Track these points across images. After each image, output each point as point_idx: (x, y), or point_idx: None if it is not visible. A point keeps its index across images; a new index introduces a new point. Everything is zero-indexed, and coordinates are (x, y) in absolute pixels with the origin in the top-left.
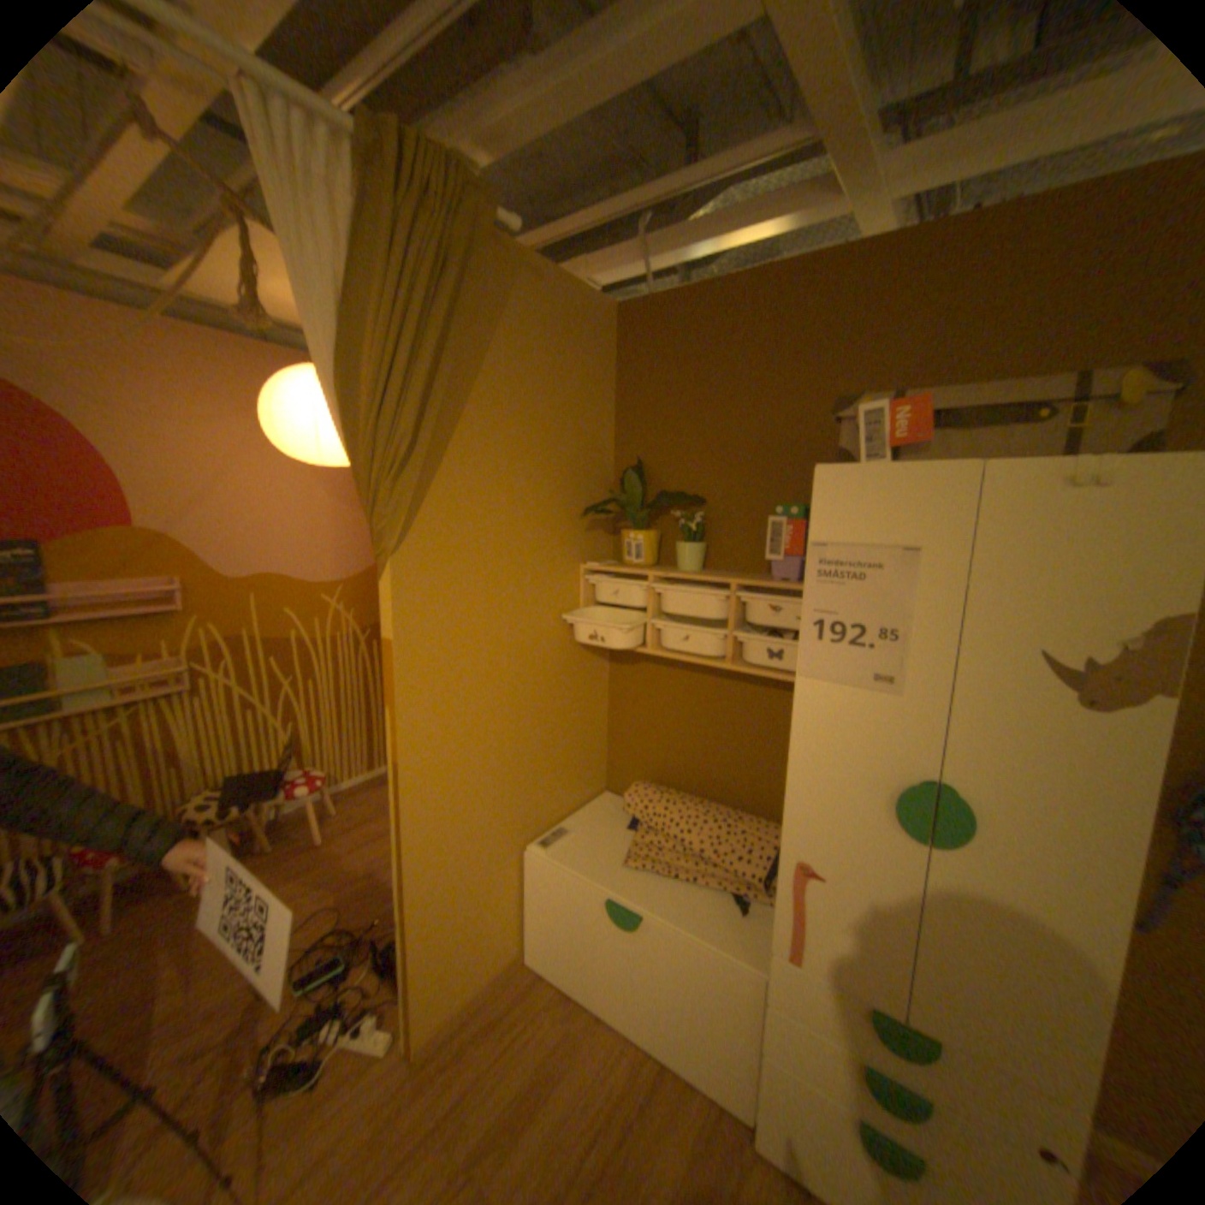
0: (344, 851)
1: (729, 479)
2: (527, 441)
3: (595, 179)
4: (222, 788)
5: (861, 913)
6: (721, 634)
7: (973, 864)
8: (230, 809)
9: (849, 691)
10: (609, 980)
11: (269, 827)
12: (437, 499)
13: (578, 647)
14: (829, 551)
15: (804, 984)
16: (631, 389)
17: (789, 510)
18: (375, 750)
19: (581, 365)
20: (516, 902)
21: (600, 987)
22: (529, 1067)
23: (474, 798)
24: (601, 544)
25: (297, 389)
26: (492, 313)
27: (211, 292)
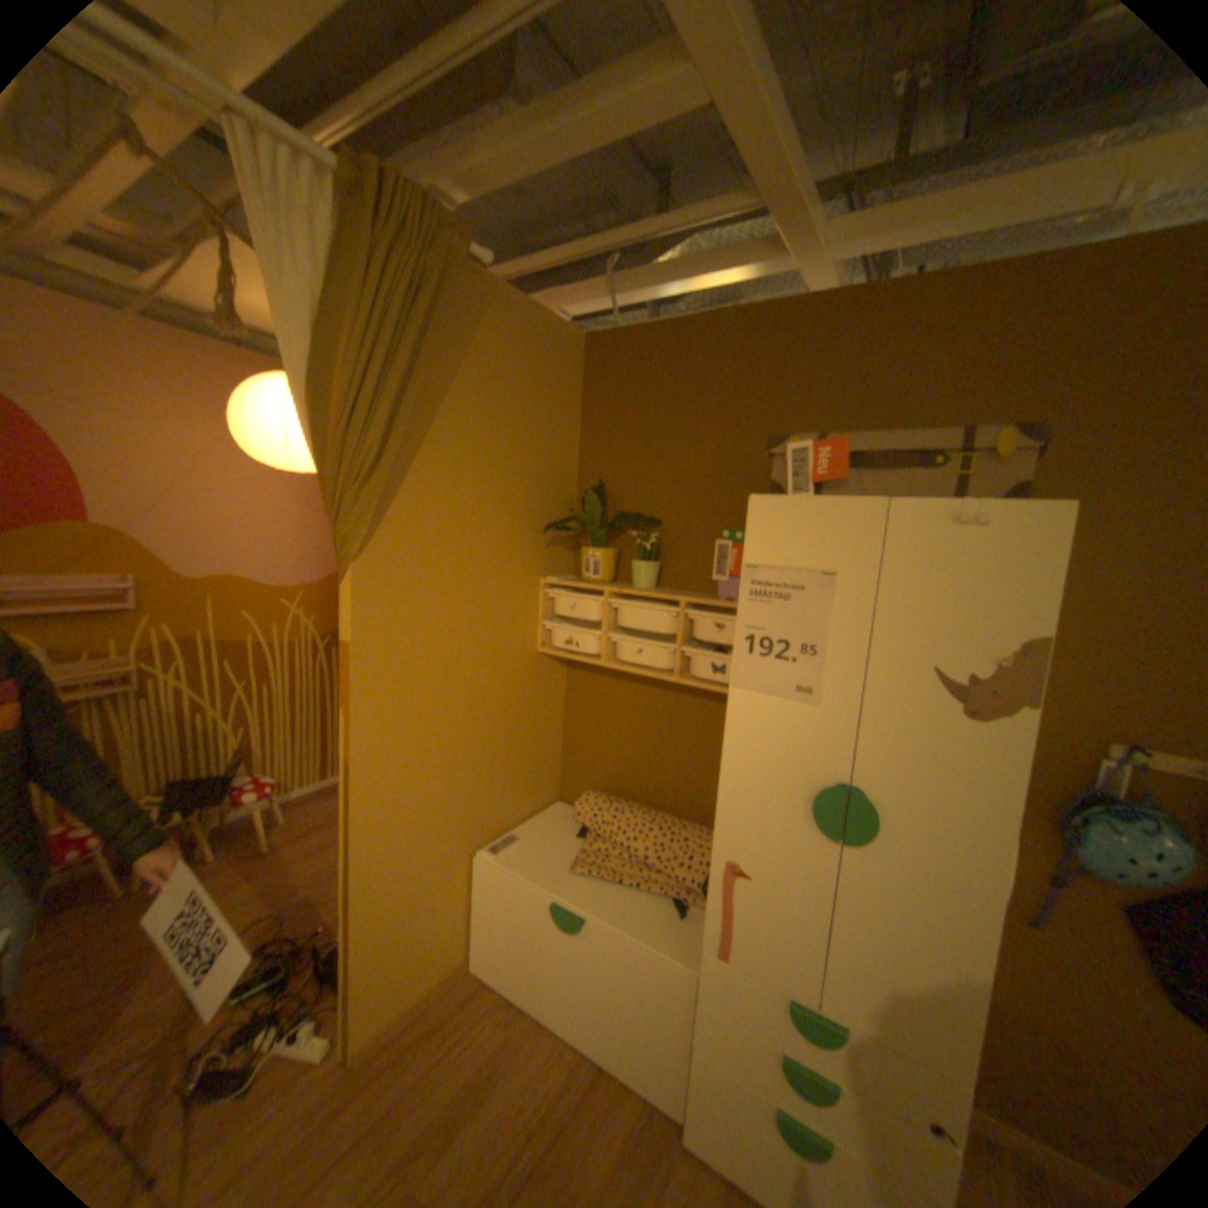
0: (290, 860)
1: (683, 504)
2: (493, 459)
3: (572, 215)
4: (164, 793)
5: (781, 909)
6: (669, 649)
7: (877, 861)
8: (172, 814)
9: (774, 701)
10: (551, 984)
11: (213, 835)
12: (402, 510)
13: (535, 659)
14: (760, 573)
15: (730, 979)
16: (596, 415)
17: (734, 535)
18: (328, 759)
19: (548, 390)
20: (463, 909)
21: (542, 991)
22: (467, 1071)
23: (425, 802)
24: (562, 560)
25: (269, 396)
26: (463, 337)
27: (185, 295)
